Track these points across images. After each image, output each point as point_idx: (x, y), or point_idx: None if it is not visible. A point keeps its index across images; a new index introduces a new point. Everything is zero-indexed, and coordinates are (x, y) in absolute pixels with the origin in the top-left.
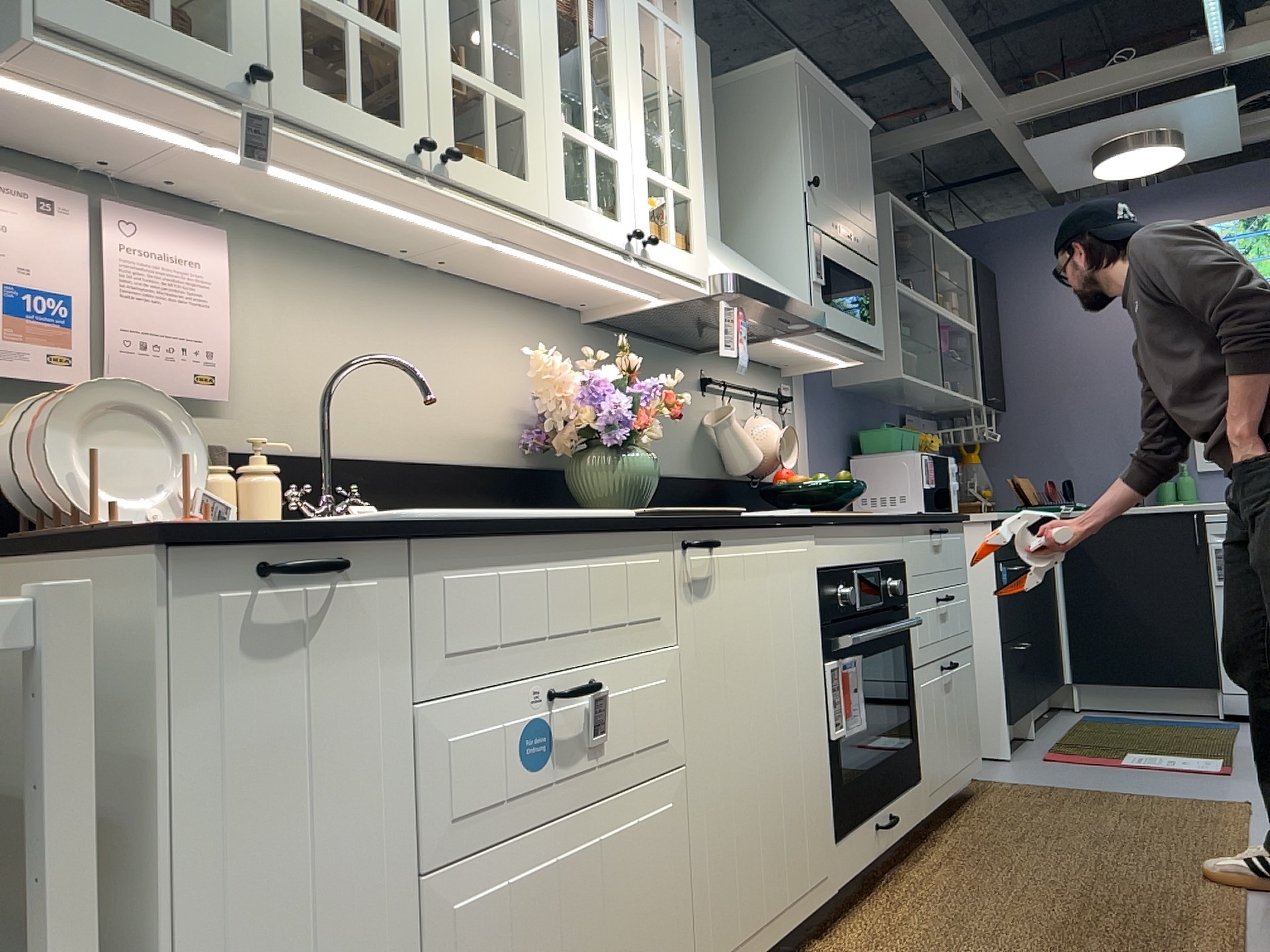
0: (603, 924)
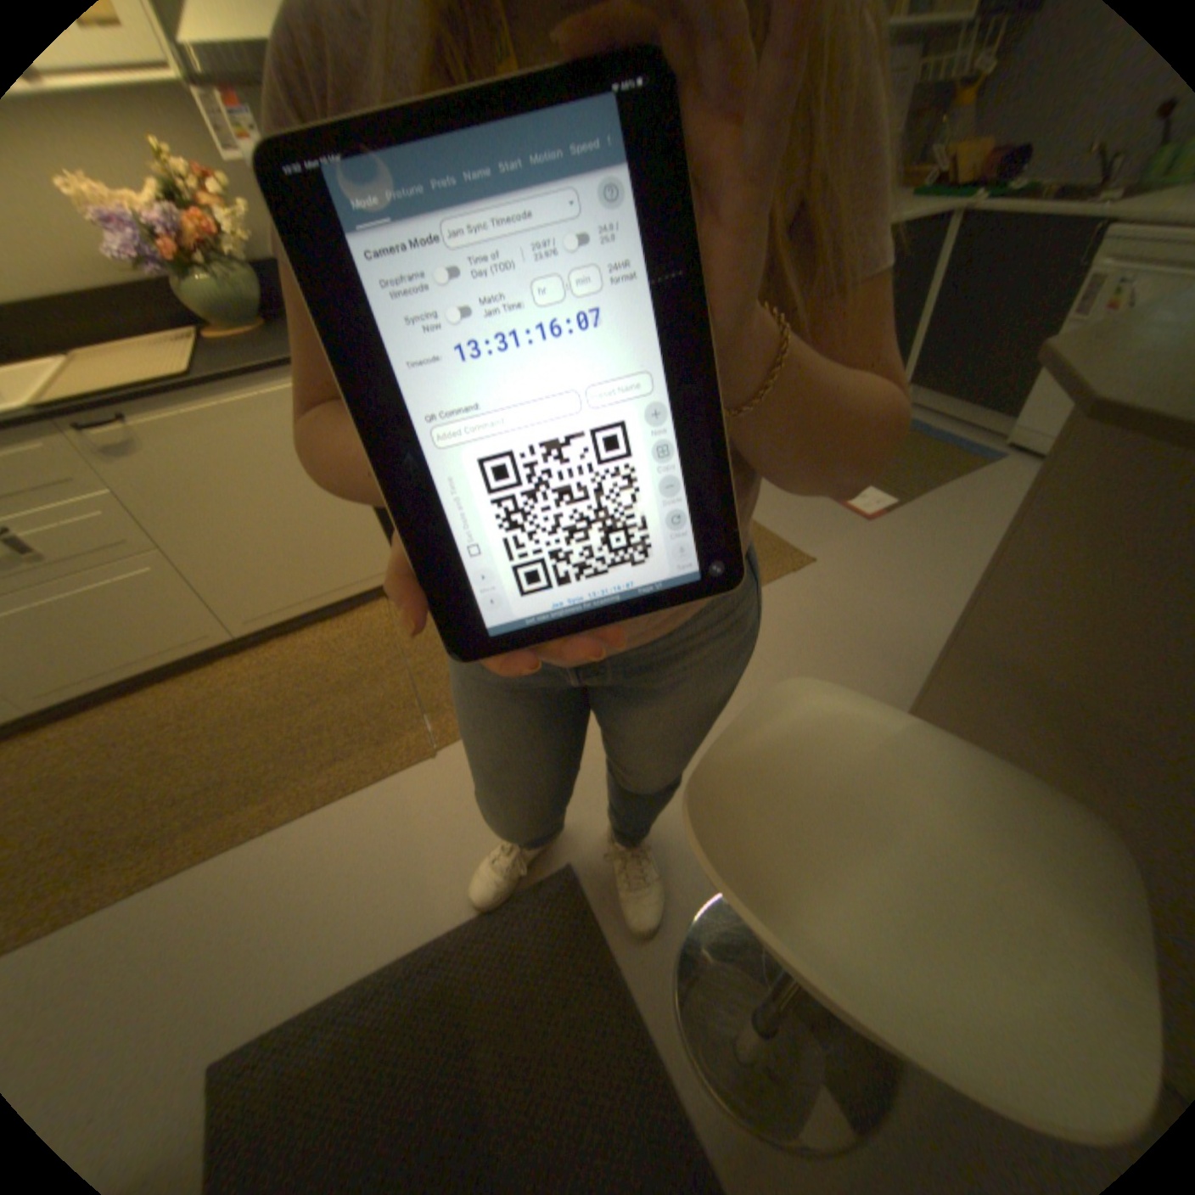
0: (105, 622)
